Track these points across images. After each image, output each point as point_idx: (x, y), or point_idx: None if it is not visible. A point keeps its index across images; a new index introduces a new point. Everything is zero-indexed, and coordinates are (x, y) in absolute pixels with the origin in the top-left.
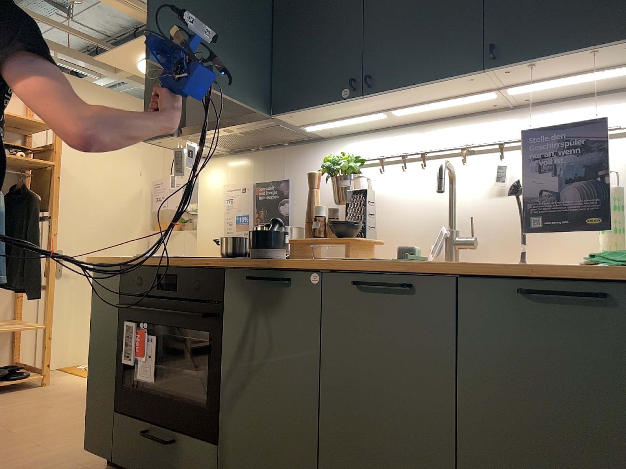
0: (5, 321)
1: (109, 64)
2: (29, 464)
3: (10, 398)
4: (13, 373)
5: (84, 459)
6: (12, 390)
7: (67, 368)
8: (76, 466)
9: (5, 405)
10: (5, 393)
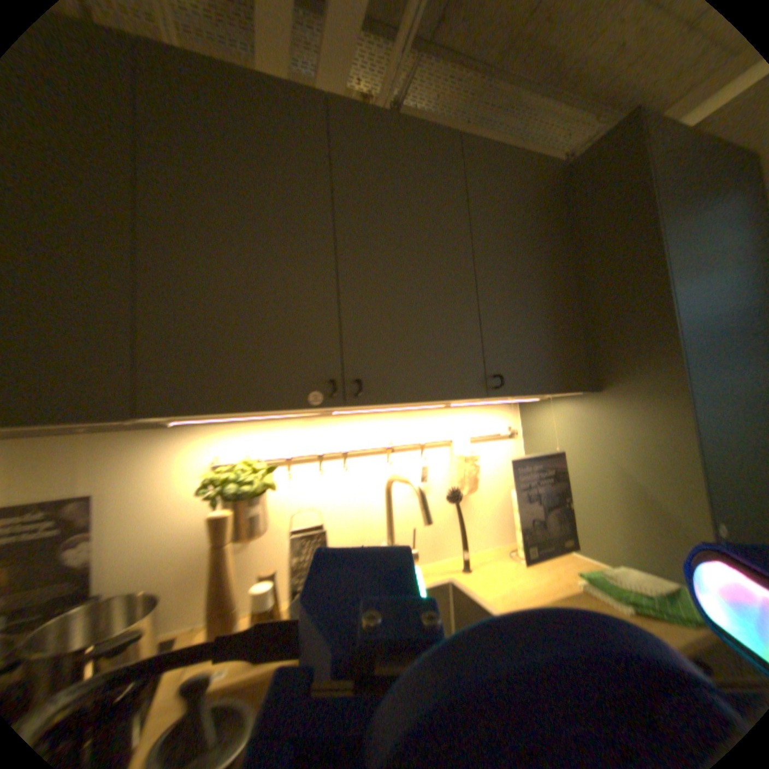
0: None
1: None
2: None
3: None
4: None
5: None
6: None
7: None
8: None
9: None
10: None
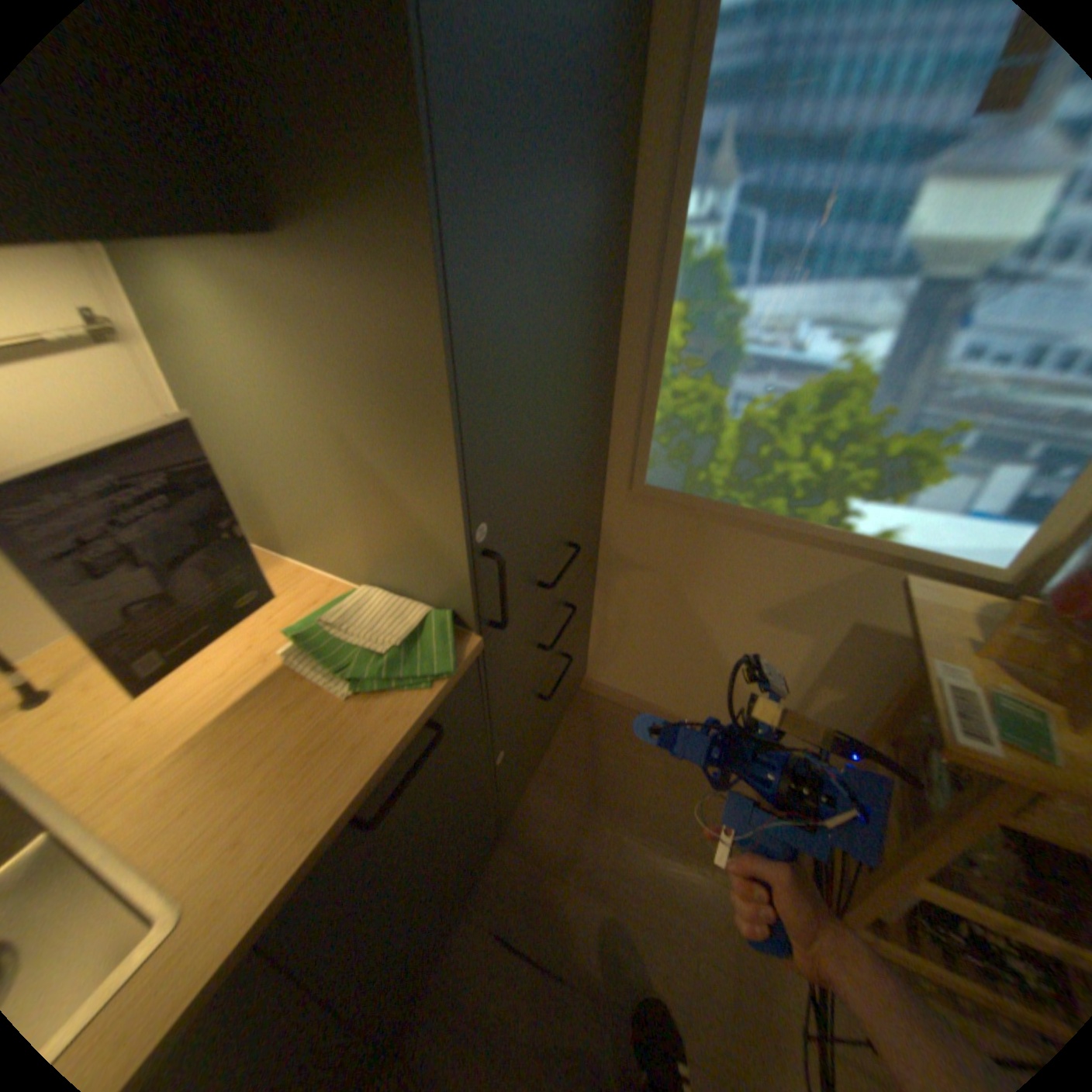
0: None
1: None
2: None
3: None
4: None
5: None
6: None
7: None
8: None
9: None
10: None
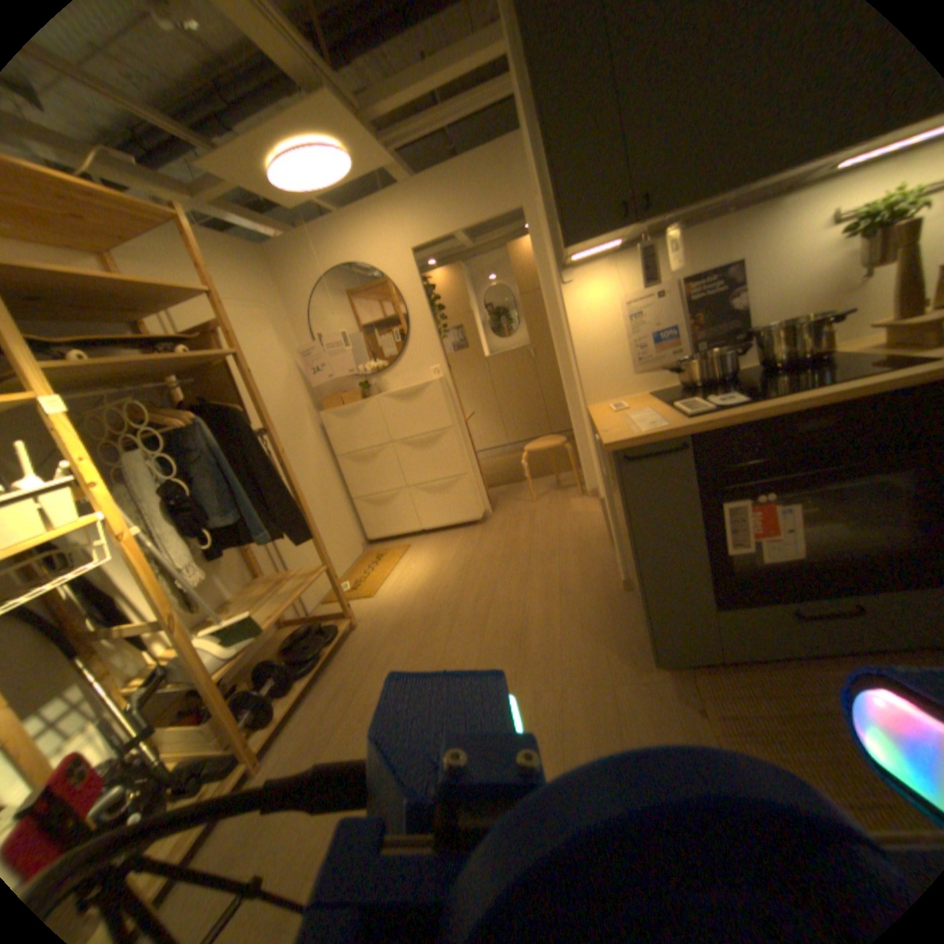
0: (254, 586)
1: (212, 168)
2: (585, 719)
3: (351, 662)
4: (313, 635)
5: (620, 676)
6: (329, 653)
7: (330, 597)
8: (633, 688)
9: (368, 672)
10: (330, 660)
